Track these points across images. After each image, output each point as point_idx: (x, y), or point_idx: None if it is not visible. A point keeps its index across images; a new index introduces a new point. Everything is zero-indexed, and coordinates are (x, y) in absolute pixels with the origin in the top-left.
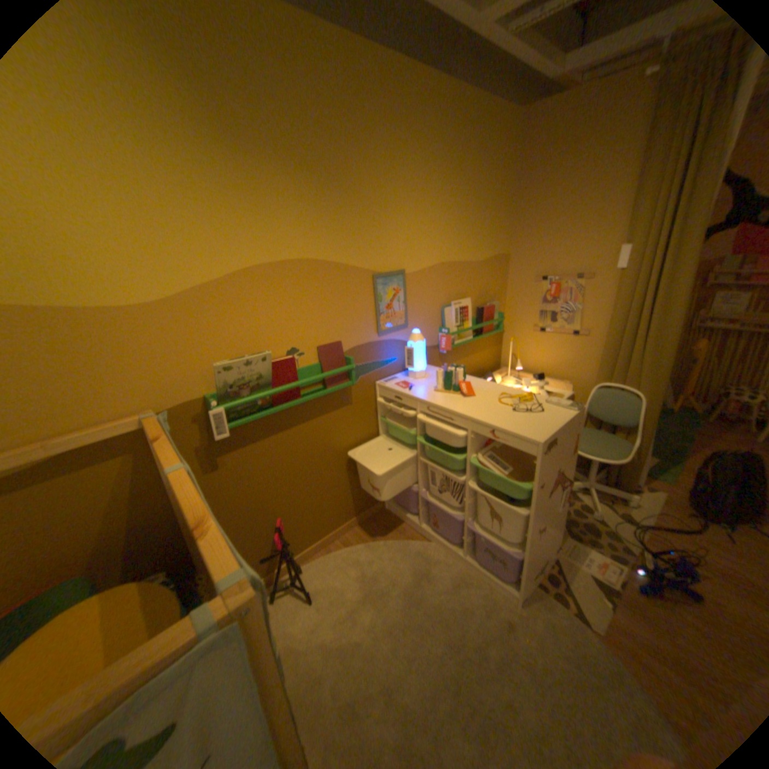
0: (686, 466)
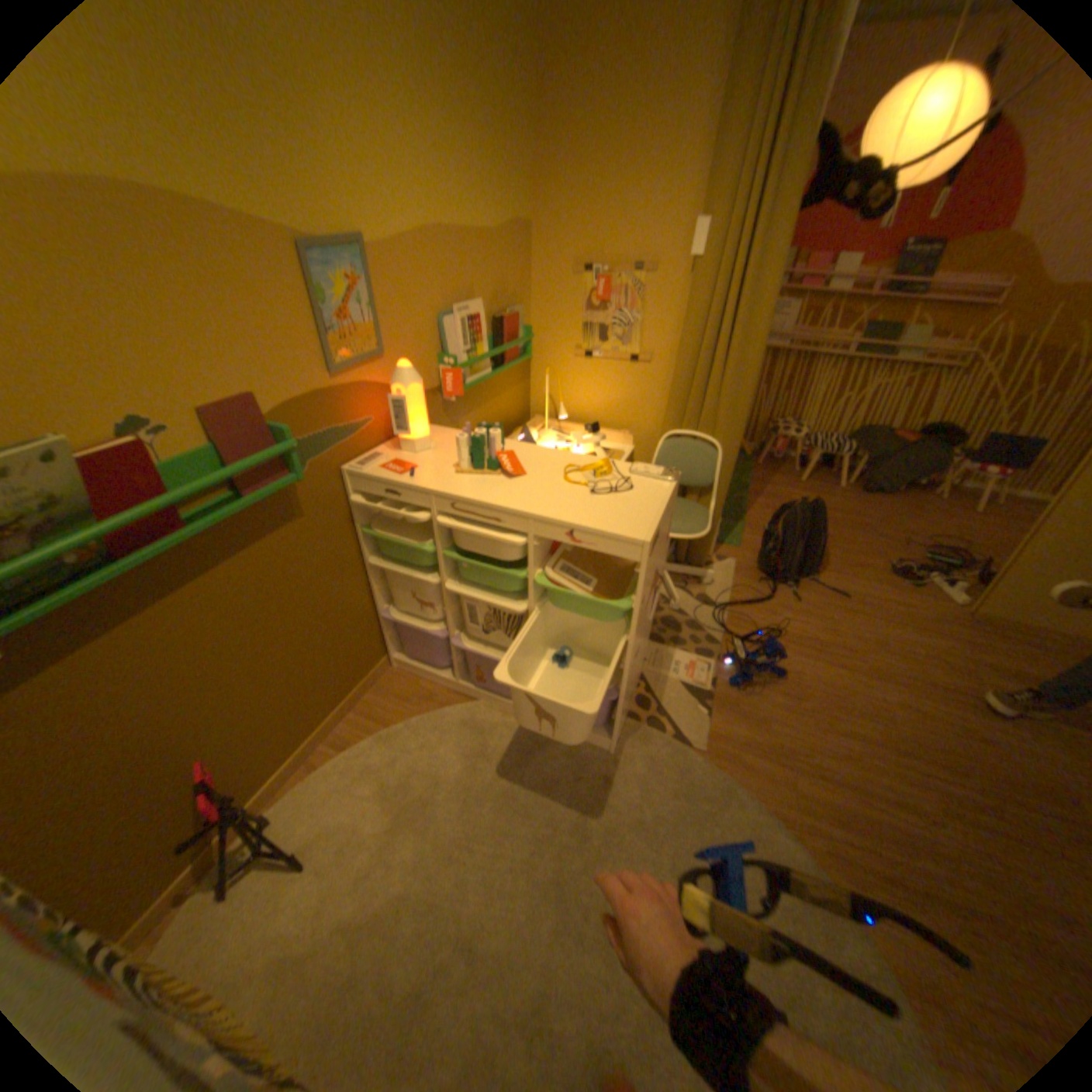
0: (745, 522)
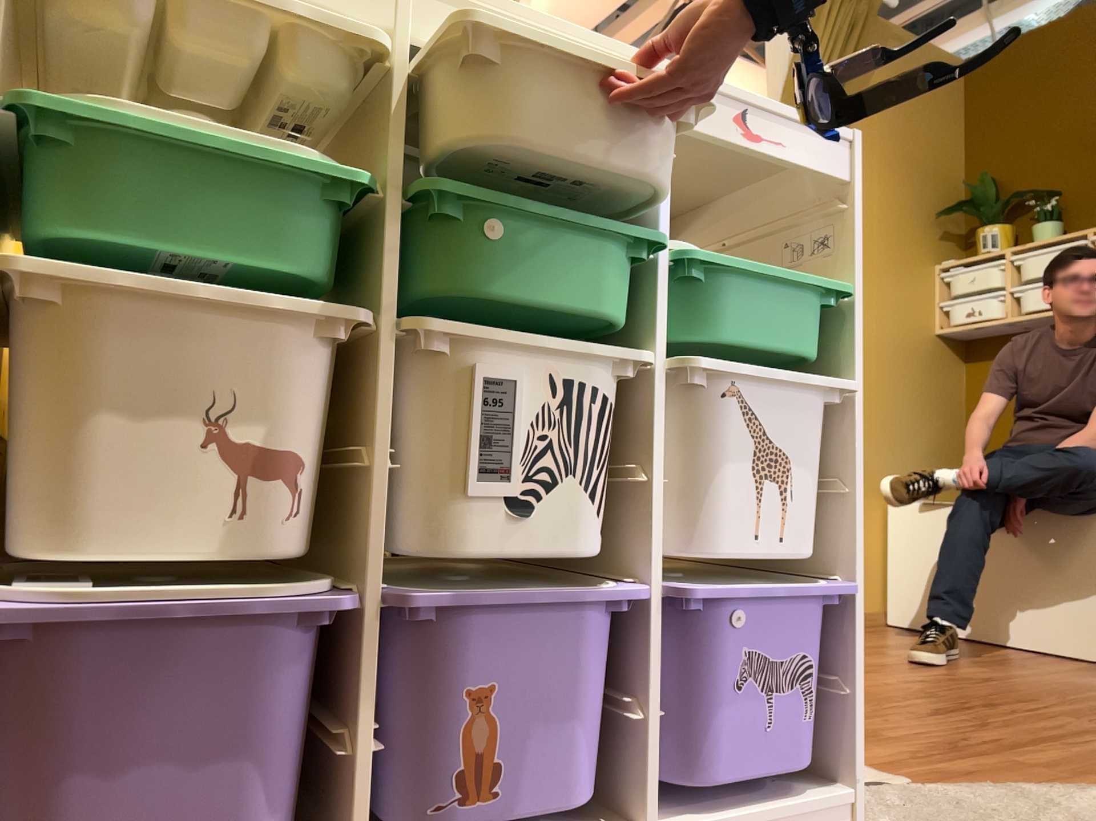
0: None
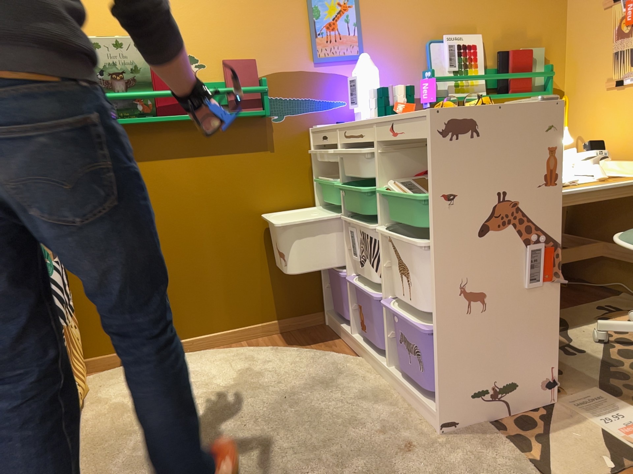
0: None
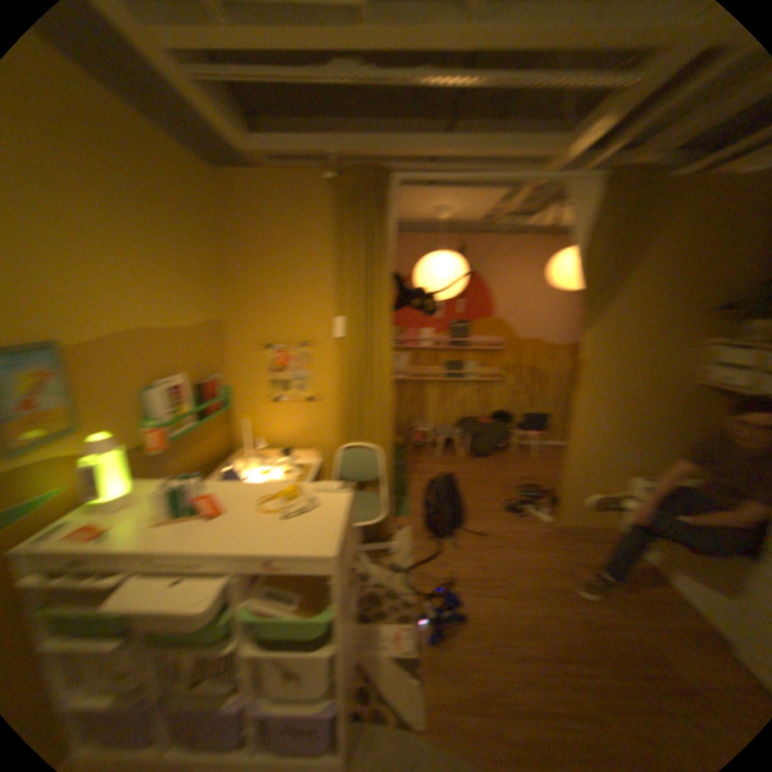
0: (412, 495)
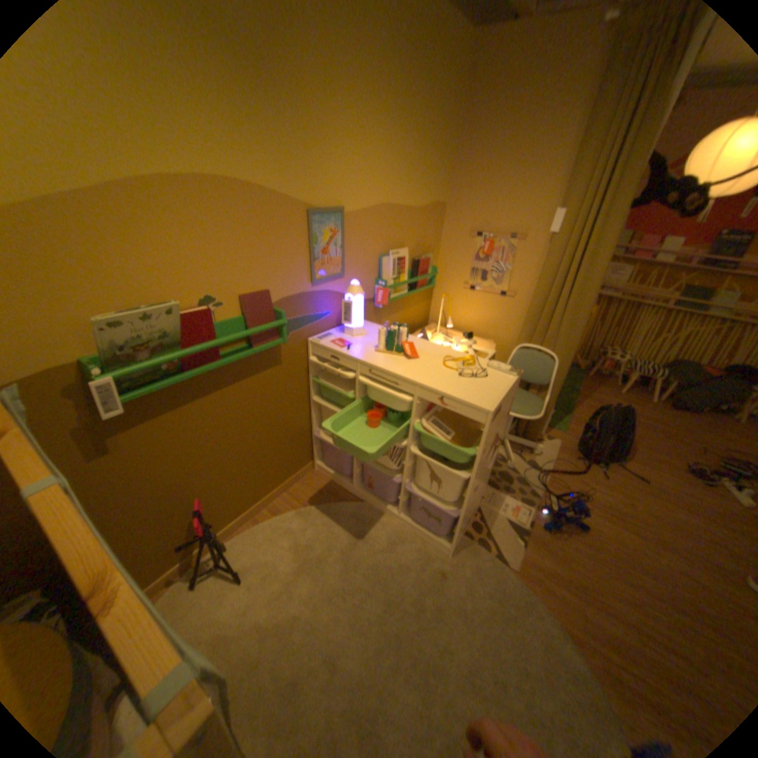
0: (573, 416)
